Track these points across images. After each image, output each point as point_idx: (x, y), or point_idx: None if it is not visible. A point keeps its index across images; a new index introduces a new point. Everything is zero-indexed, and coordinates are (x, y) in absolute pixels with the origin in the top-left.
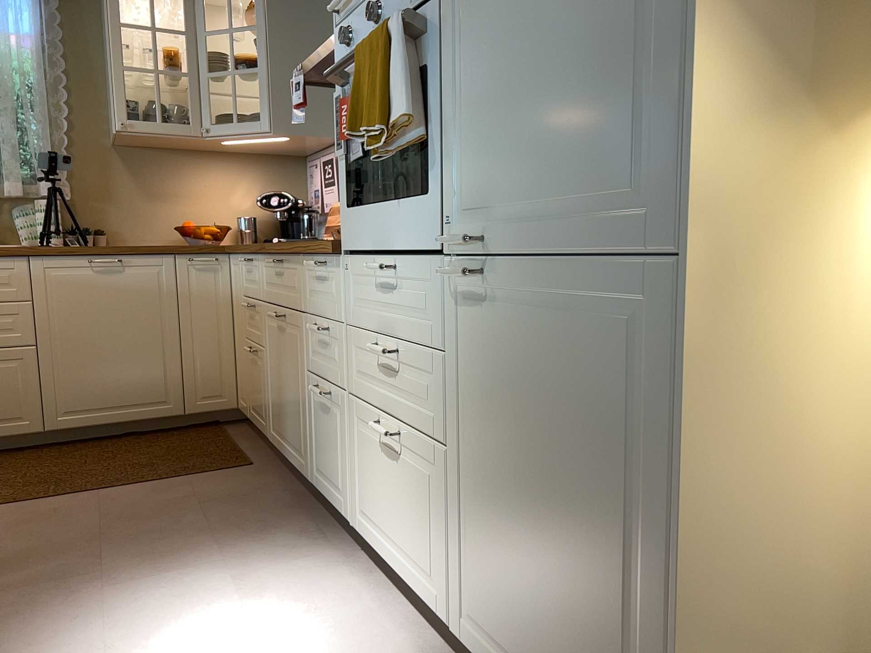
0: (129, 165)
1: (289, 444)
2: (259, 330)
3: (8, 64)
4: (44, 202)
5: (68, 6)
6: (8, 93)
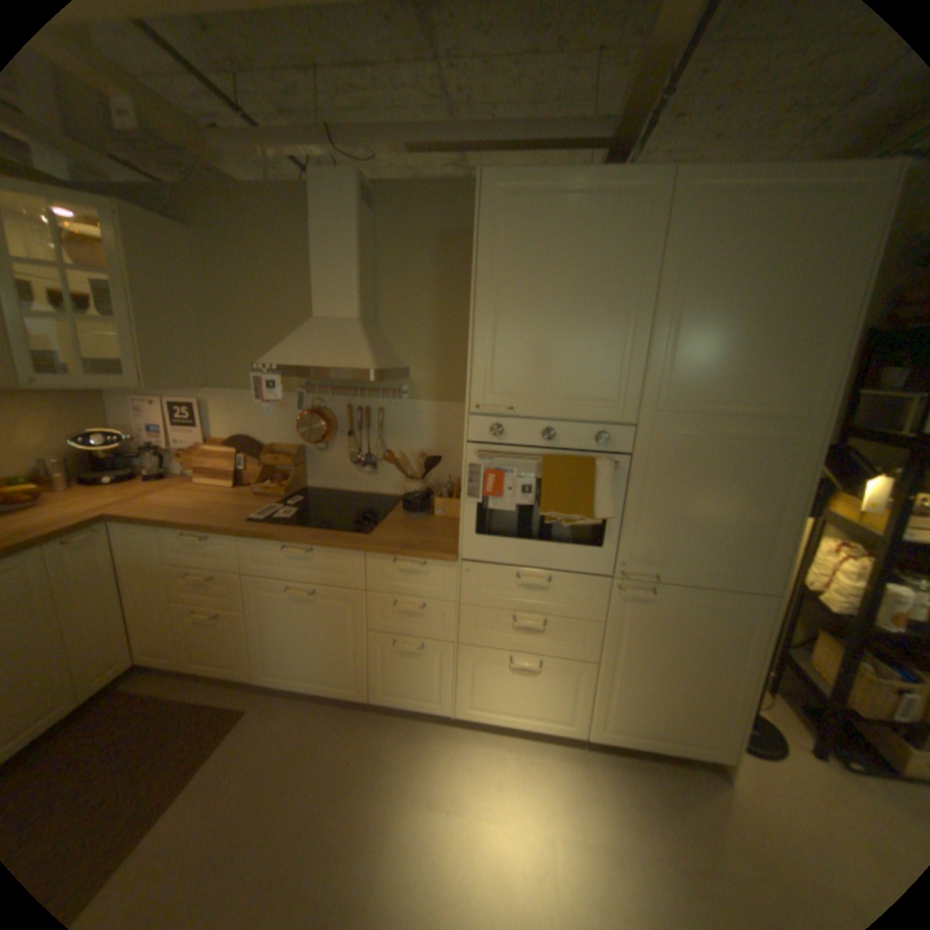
0: None
1: (315, 683)
2: (226, 598)
3: None
4: None
5: None
6: None
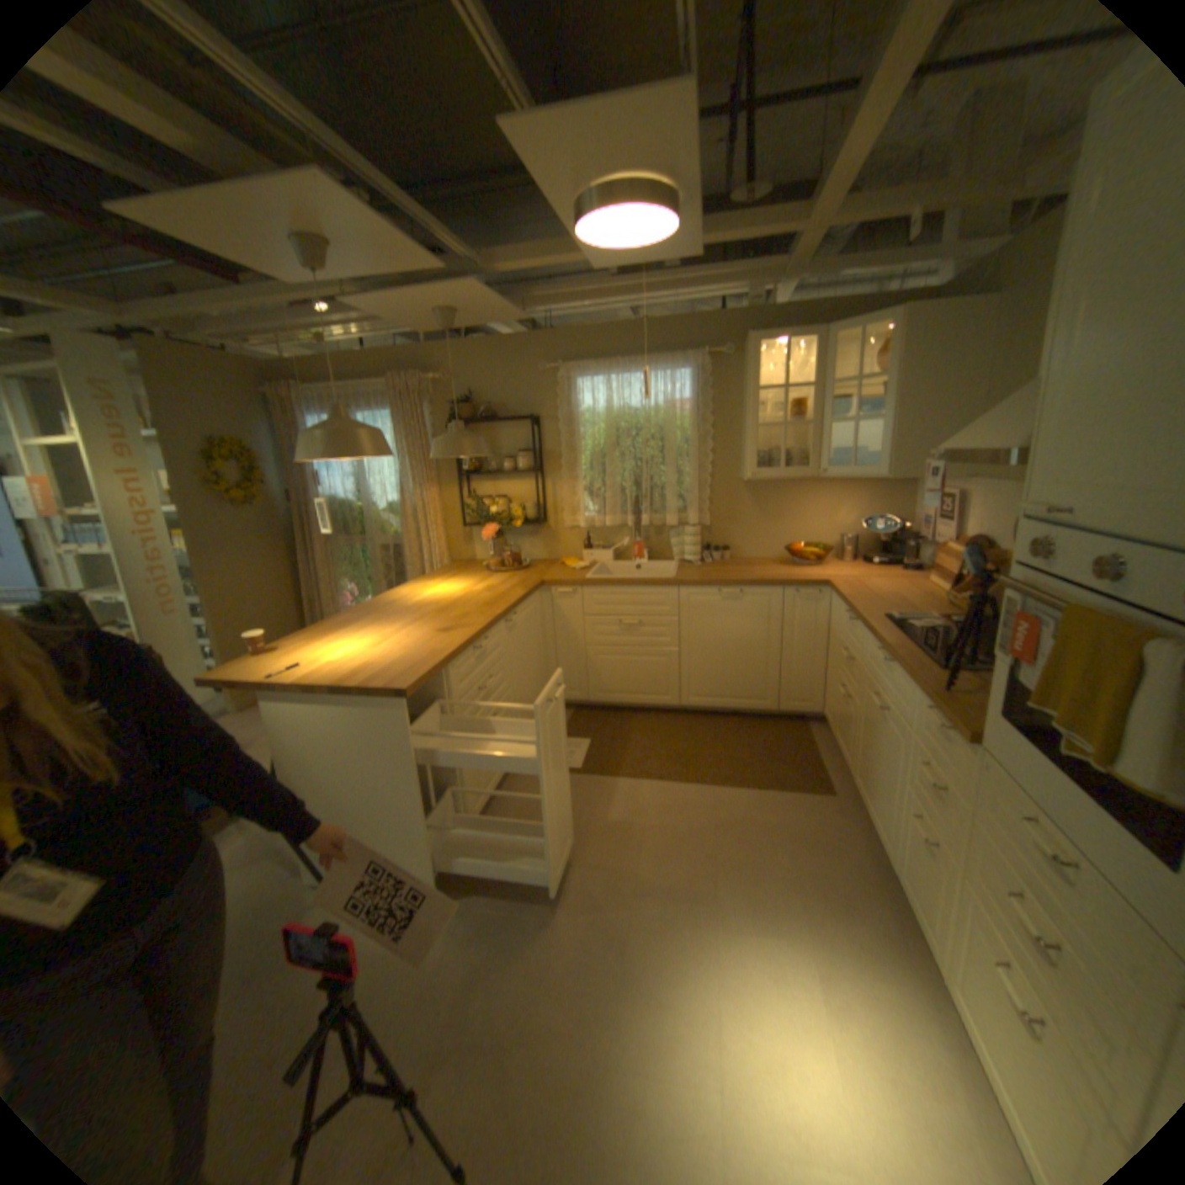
0: (752, 494)
1: (875, 814)
2: (855, 684)
3: (673, 428)
4: (690, 529)
5: (717, 369)
6: (671, 450)
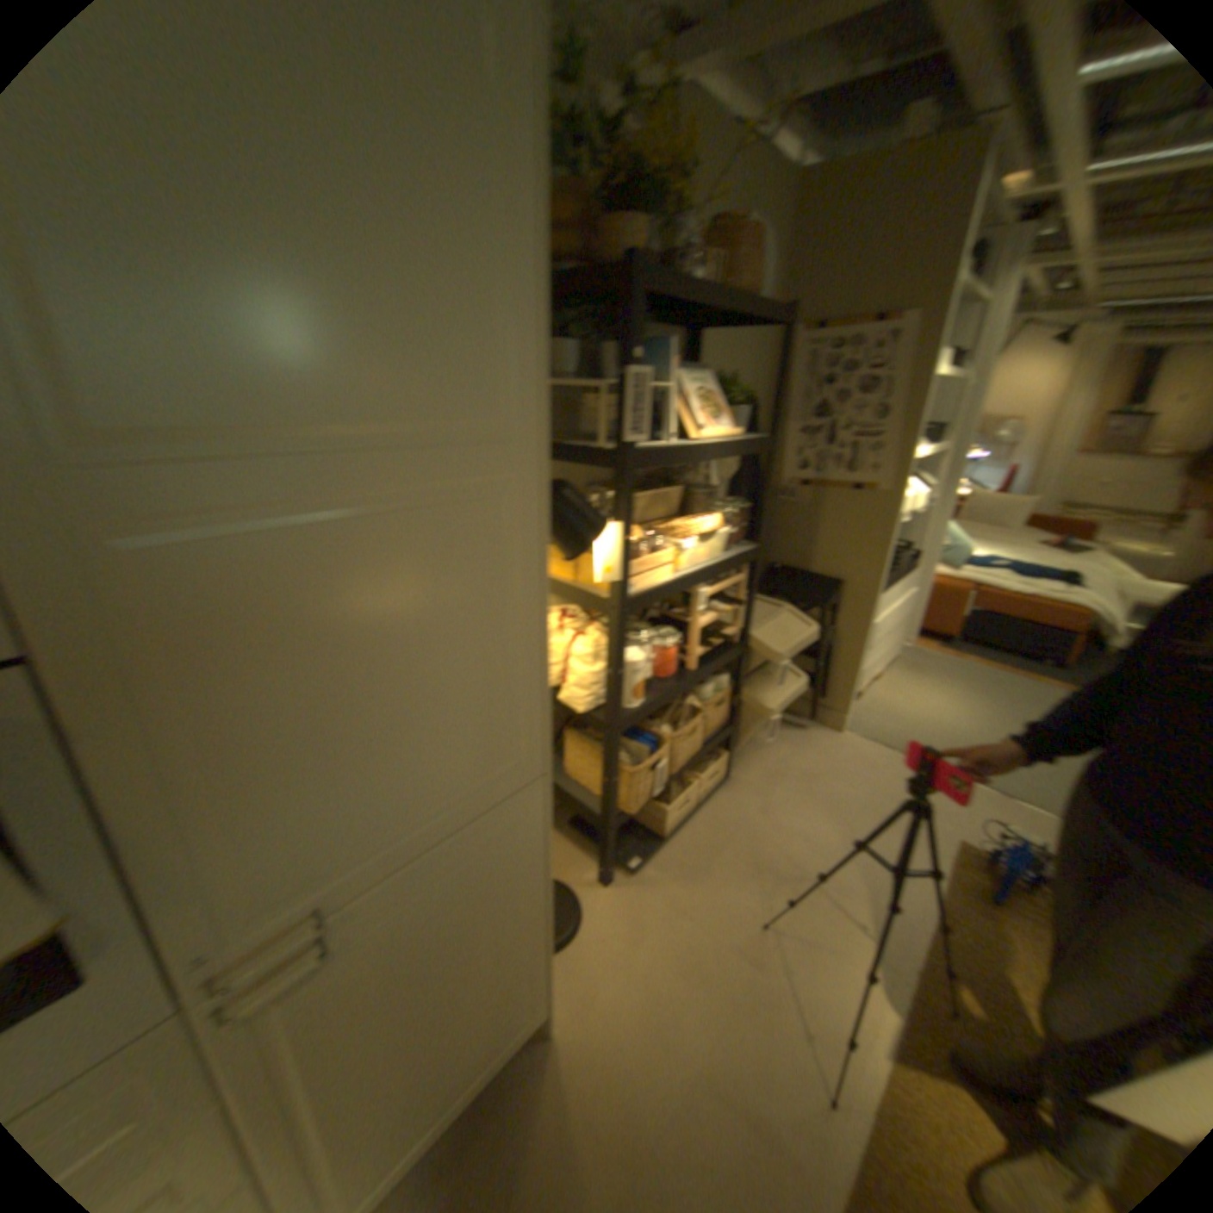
0: None
1: None
2: None
3: None
4: None
5: None
6: None
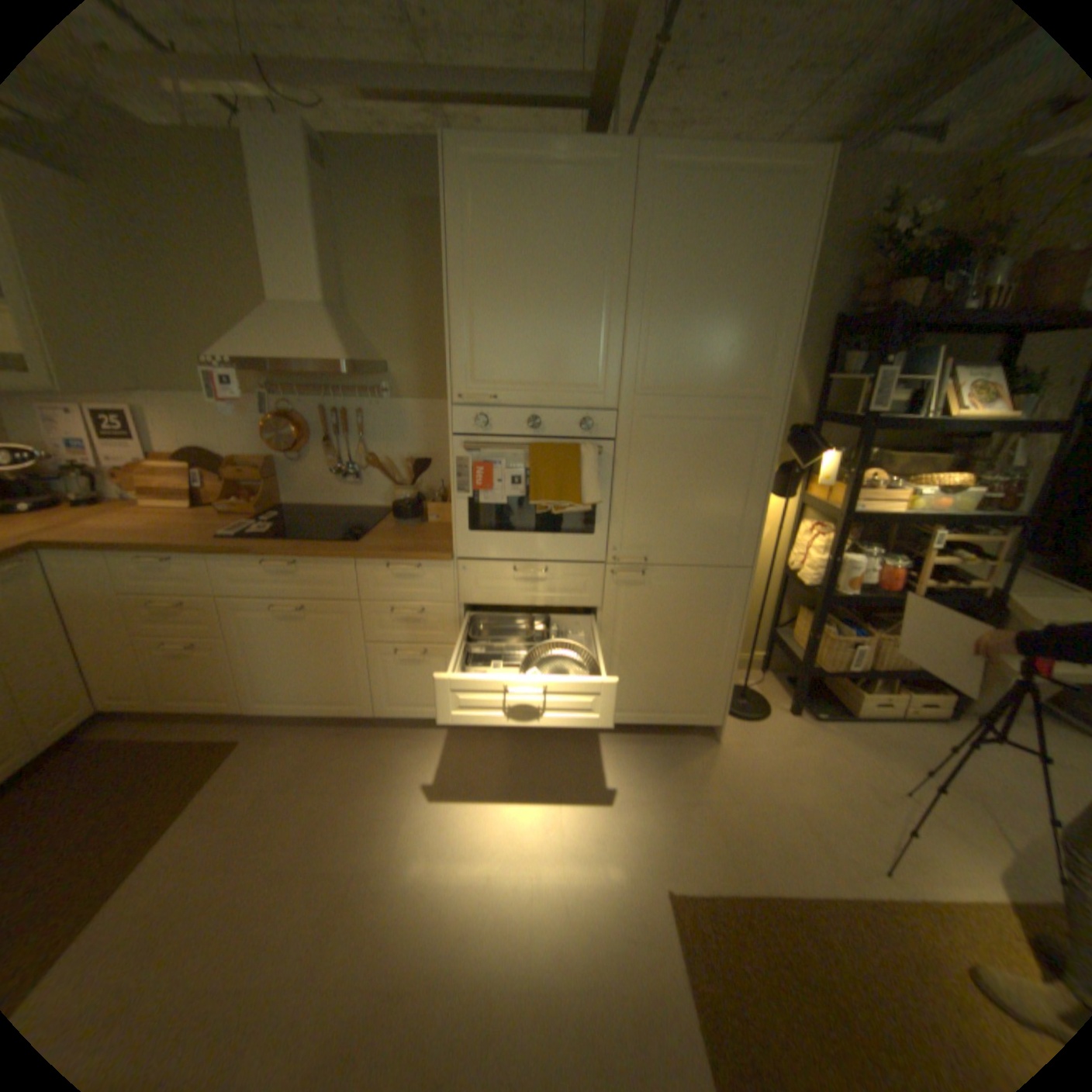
0: None
1: (313, 705)
2: (200, 626)
3: None
4: None
5: None
6: None
